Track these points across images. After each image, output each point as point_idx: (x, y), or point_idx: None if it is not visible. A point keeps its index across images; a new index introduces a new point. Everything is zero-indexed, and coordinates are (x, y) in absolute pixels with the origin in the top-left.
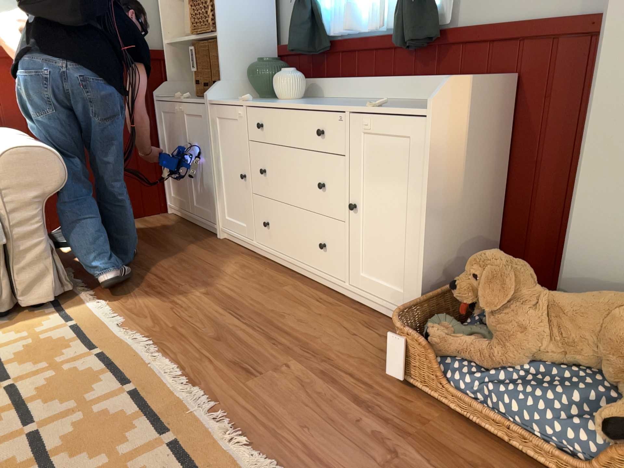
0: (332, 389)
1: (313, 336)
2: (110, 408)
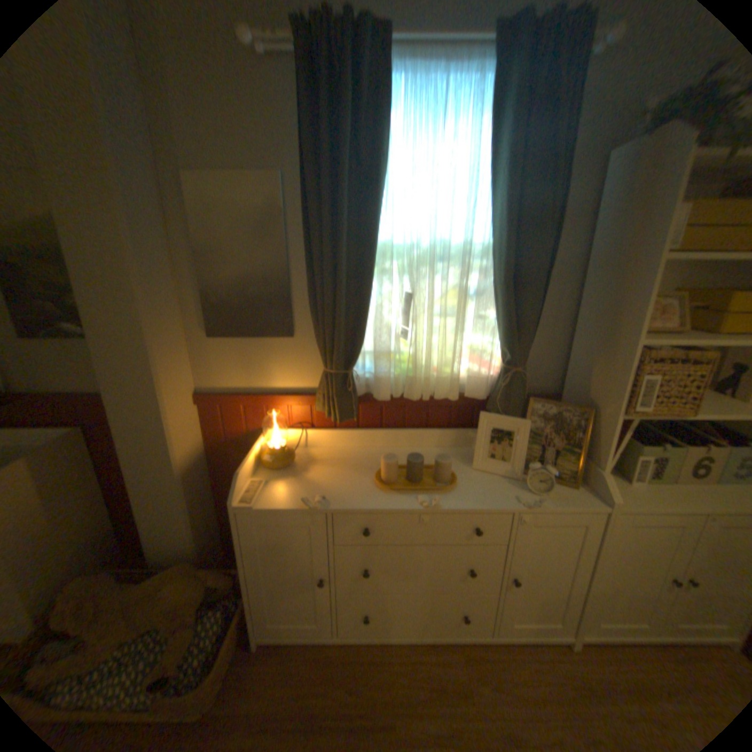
0: None
1: None
2: None
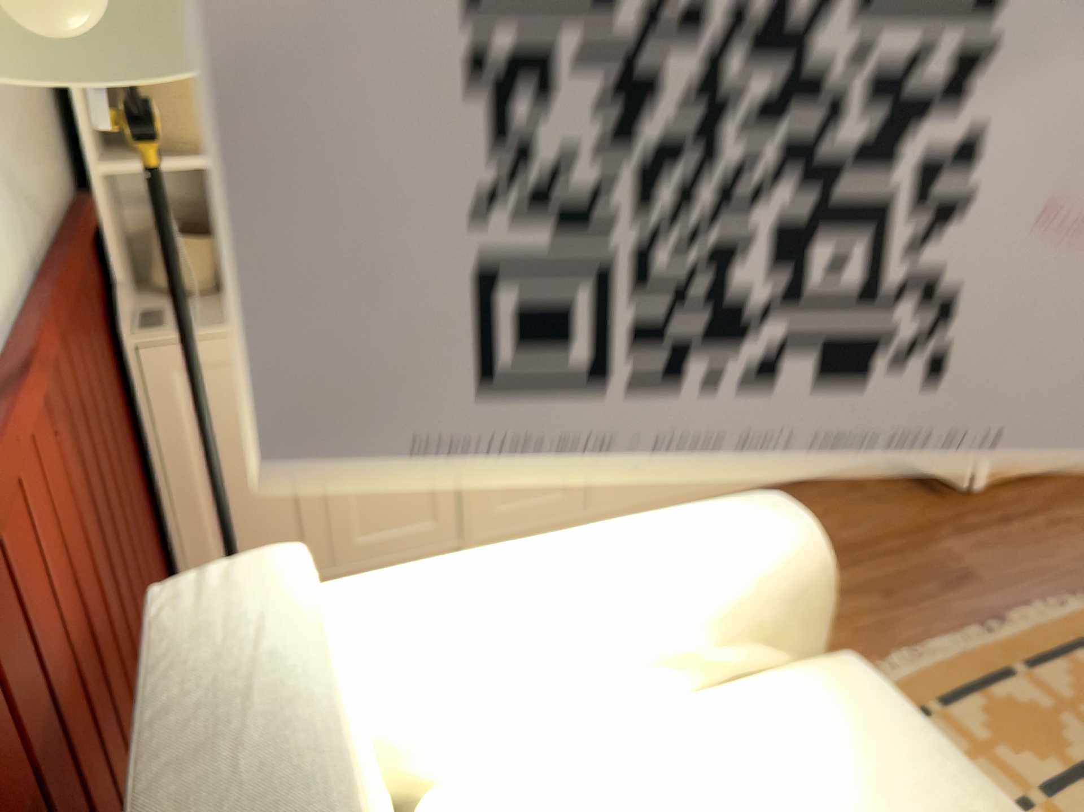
0: (991, 533)
1: (884, 525)
2: (1069, 689)
